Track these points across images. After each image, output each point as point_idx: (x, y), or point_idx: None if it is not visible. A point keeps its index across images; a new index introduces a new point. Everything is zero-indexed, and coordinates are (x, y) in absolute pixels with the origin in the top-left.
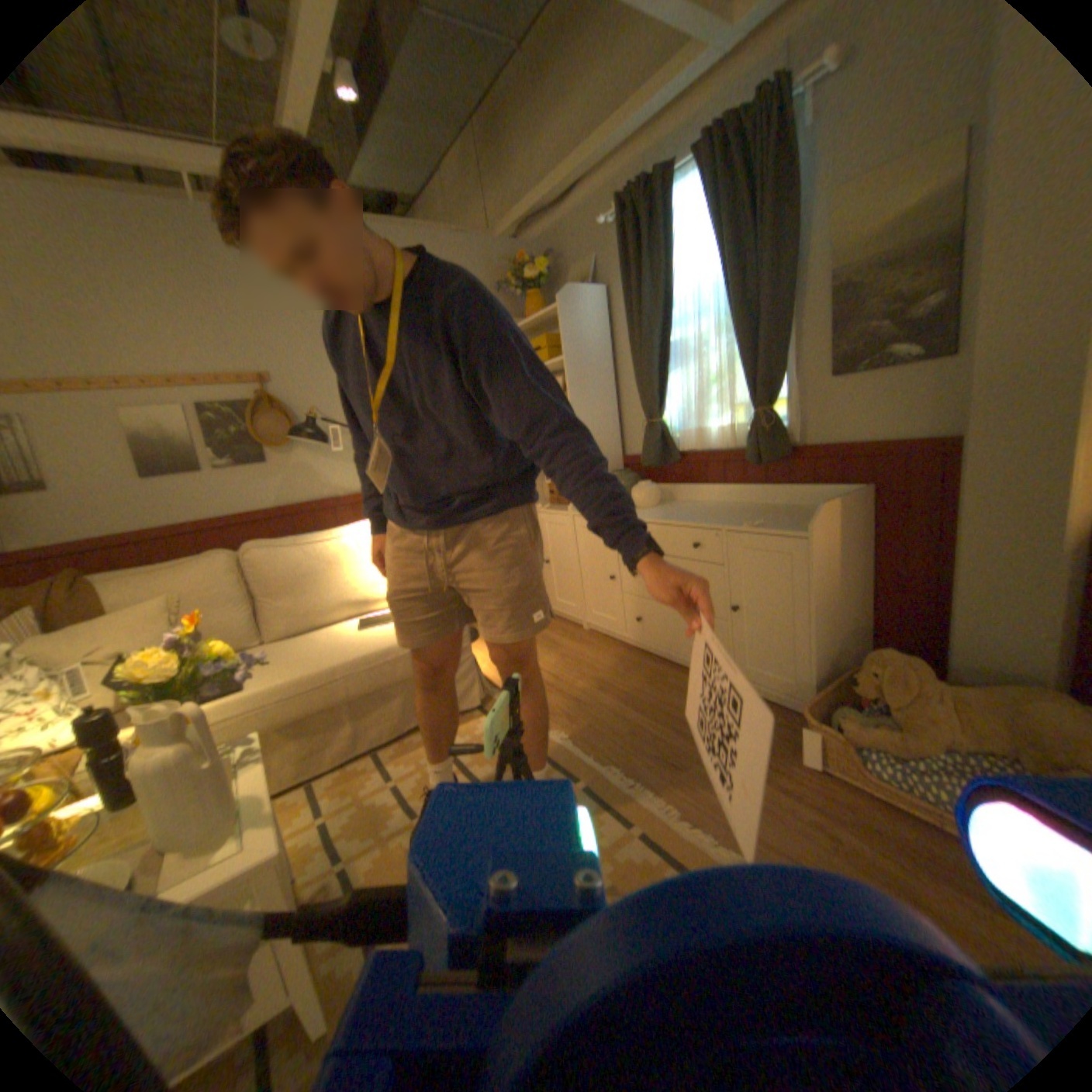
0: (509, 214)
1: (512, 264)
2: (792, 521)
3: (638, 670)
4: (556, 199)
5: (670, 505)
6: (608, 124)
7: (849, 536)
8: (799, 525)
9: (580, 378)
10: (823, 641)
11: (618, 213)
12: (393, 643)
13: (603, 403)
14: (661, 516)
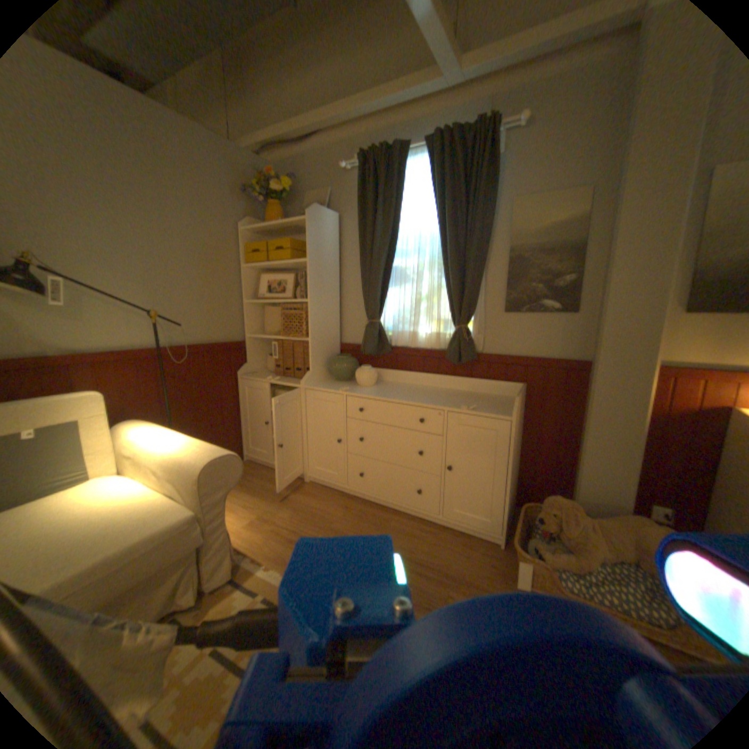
0: (254, 135)
1: (254, 174)
2: (489, 406)
3: (364, 517)
4: (296, 138)
5: (384, 385)
6: (356, 98)
7: (520, 417)
8: (497, 410)
9: (317, 279)
10: (510, 490)
11: (356, 164)
12: (143, 535)
13: (331, 301)
14: (388, 395)
